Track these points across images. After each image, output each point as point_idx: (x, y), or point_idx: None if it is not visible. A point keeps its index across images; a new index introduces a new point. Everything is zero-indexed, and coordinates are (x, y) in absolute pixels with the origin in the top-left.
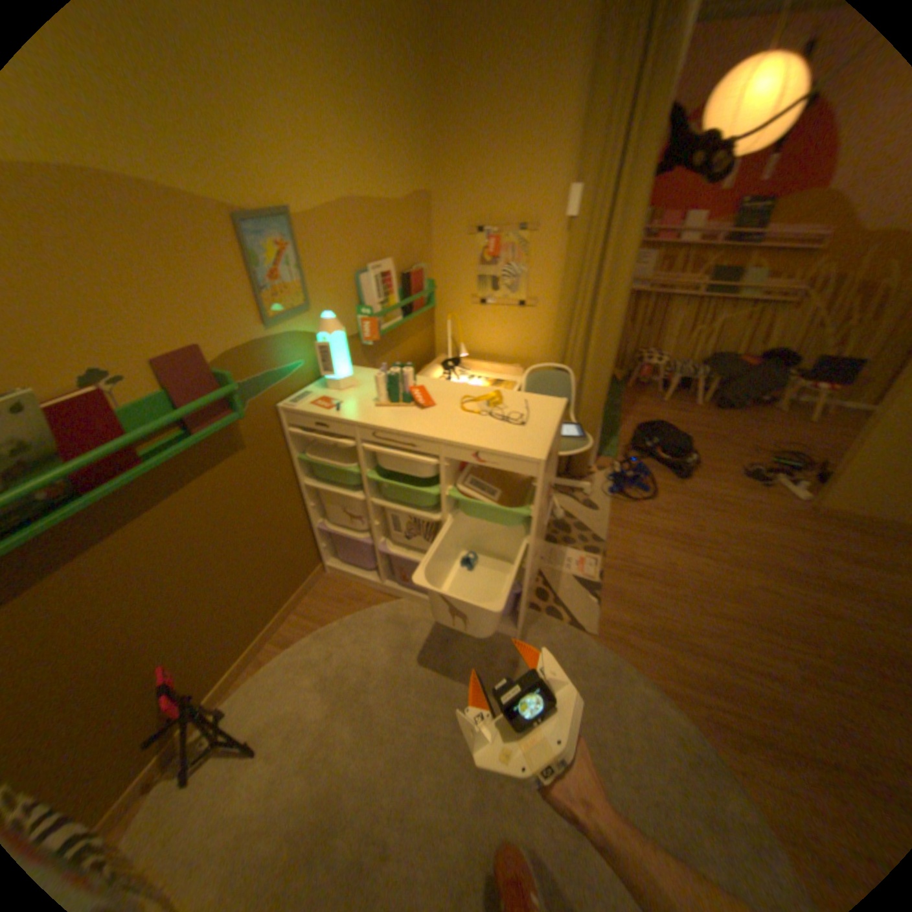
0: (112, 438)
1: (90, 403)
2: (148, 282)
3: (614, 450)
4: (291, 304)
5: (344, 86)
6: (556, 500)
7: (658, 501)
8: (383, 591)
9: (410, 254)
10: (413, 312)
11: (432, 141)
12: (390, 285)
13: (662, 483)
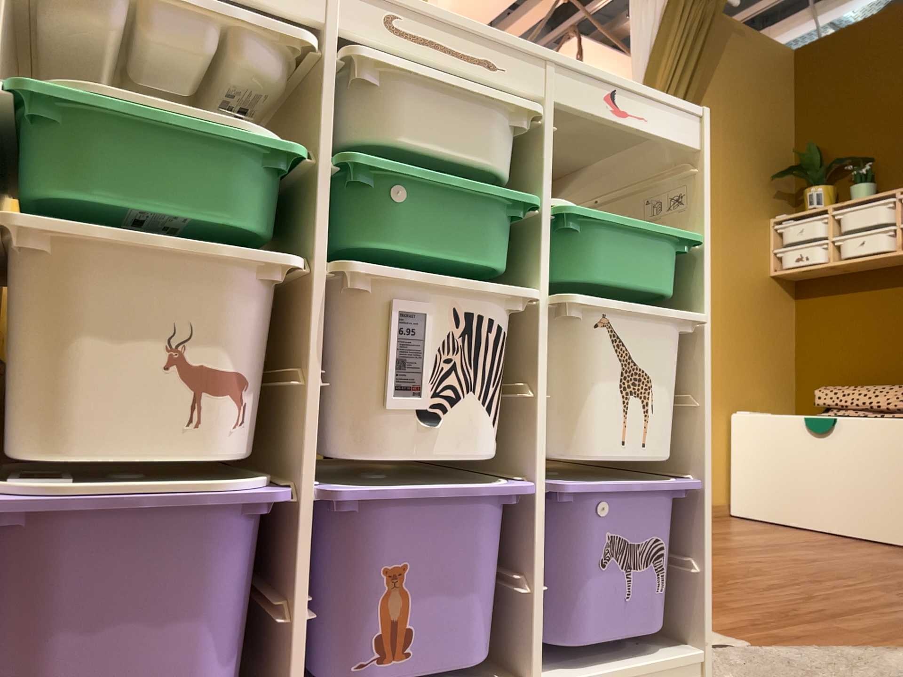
0: None
1: None
2: None
3: None
4: None
5: None
6: None
7: None
8: None
9: None
10: None
11: None
12: None
13: None
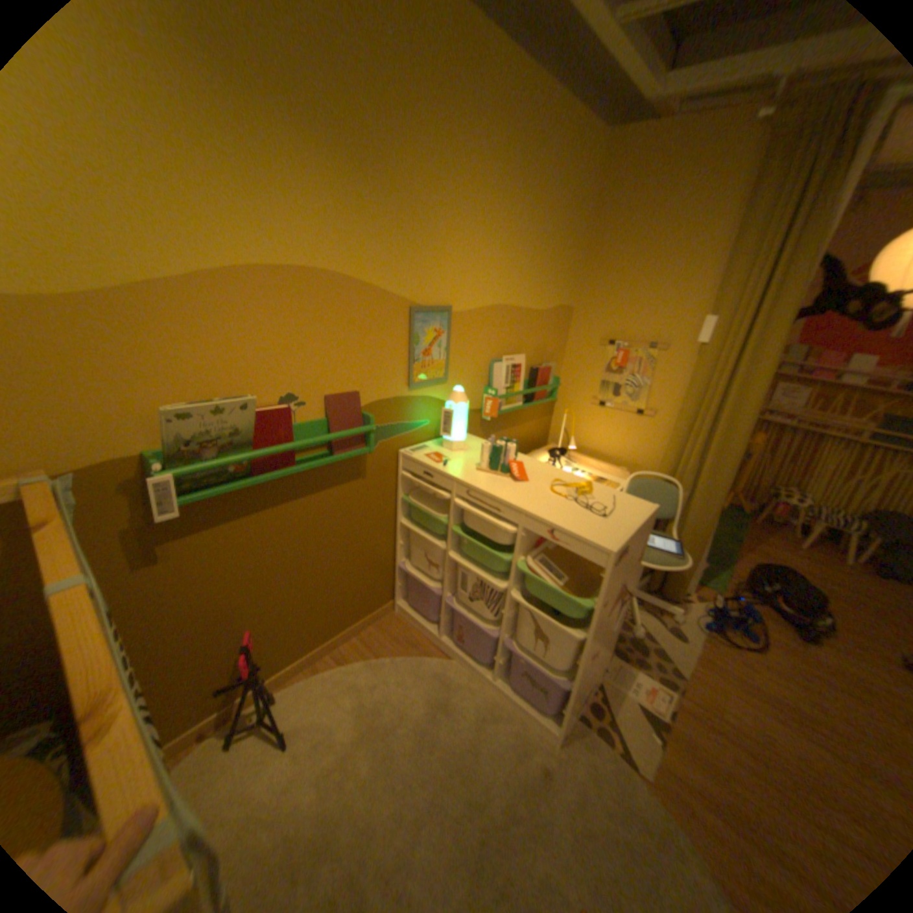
0: (283, 442)
1: (280, 415)
2: (341, 344)
3: (722, 585)
4: (431, 375)
5: (516, 229)
6: (638, 616)
7: (767, 658)
8: (438, 646)
9: (542, 353)
10: (532, 401)
11: (582, 268)
12: (516, 375)
13: (777, 639)
